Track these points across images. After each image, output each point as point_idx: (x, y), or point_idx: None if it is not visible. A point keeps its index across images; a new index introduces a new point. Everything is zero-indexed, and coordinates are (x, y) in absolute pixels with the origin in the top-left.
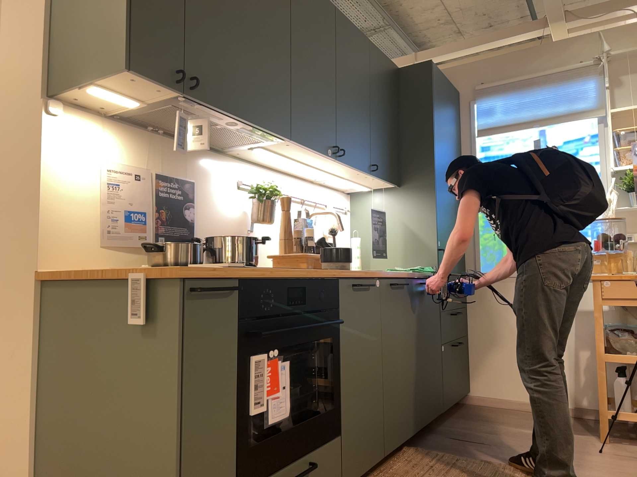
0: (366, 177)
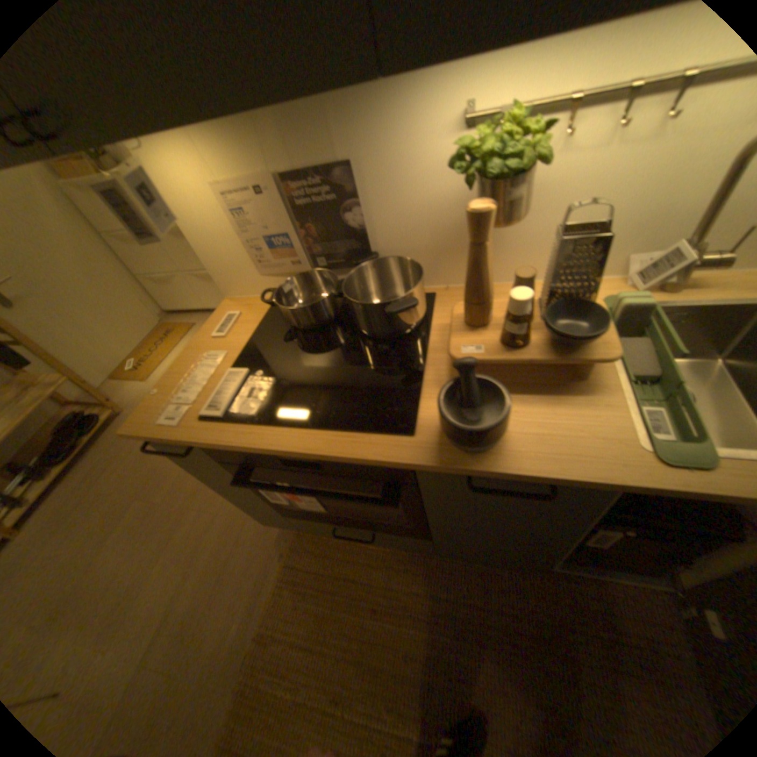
0: None
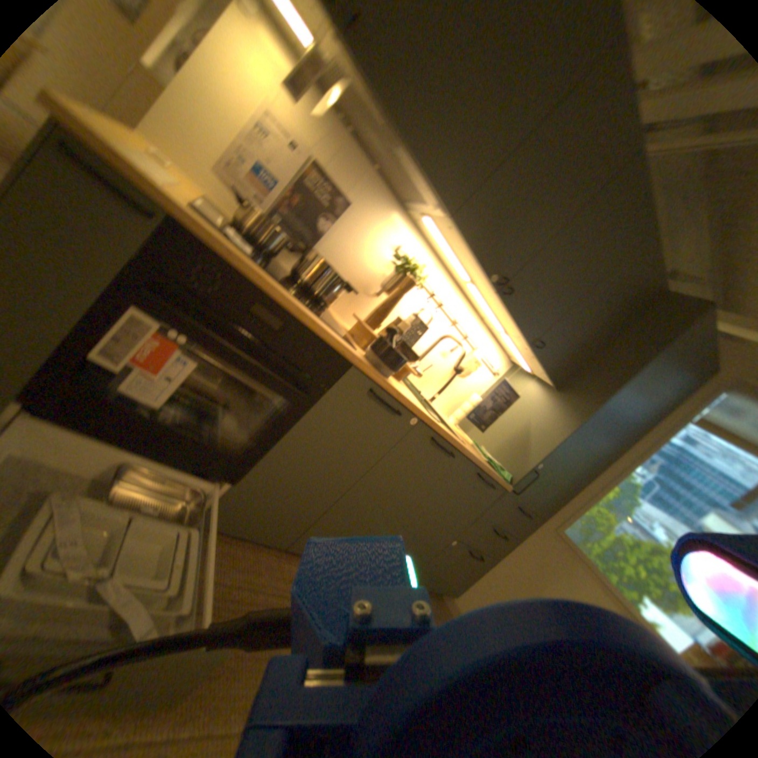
0: (524, 346)
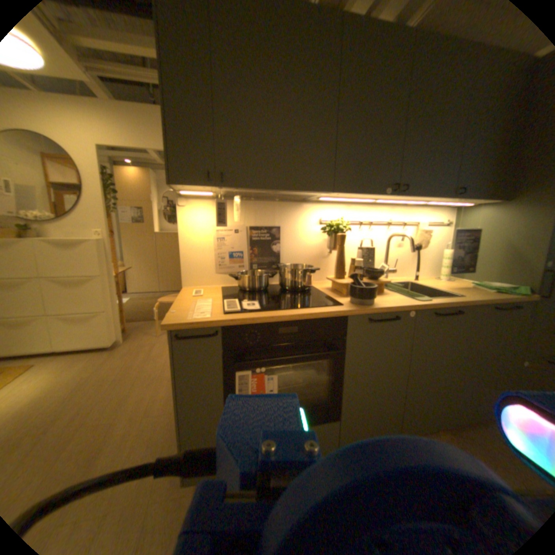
0: (453, 199)
